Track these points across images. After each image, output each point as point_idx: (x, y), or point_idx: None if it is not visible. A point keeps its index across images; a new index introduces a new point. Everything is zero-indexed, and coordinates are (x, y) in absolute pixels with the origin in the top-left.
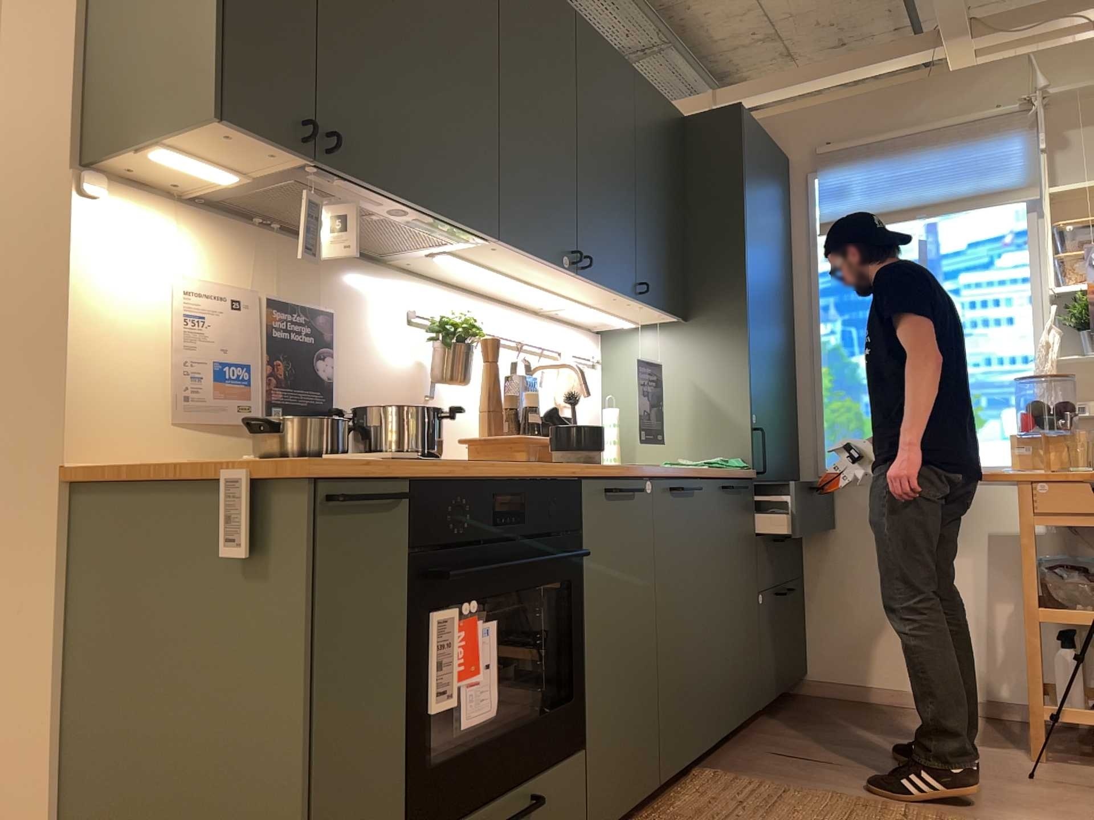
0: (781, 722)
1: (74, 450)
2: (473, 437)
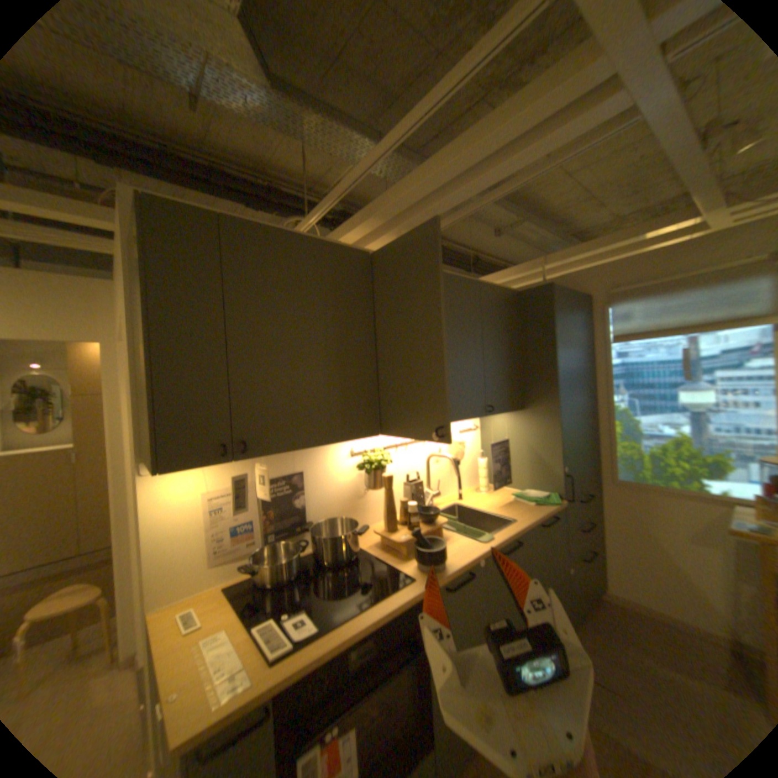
0: (587, 633)
1: (150, 605)
2: (380, 530)
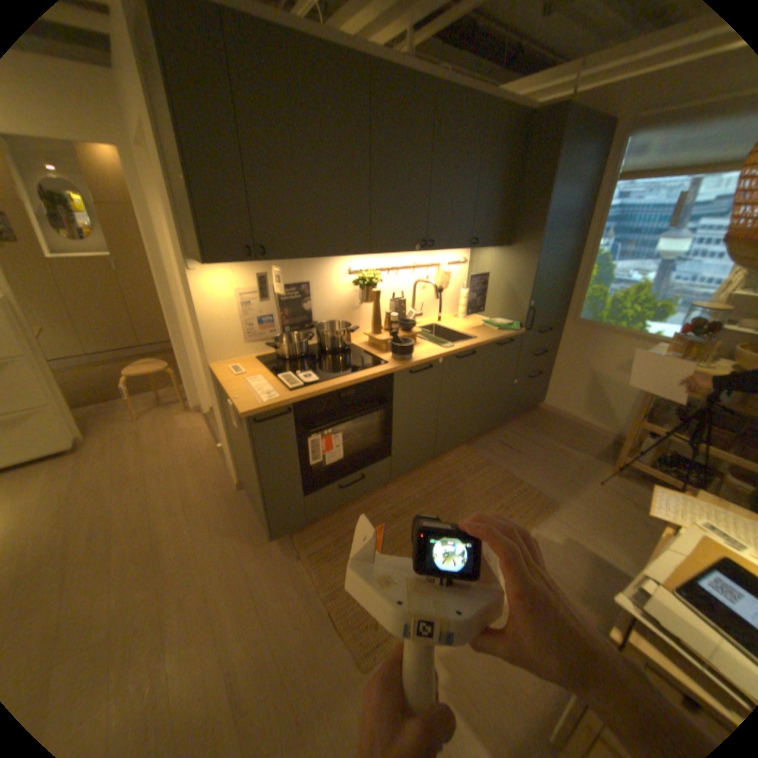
0: (516, 424)
1: (209, 360)
2: (368, 333)
